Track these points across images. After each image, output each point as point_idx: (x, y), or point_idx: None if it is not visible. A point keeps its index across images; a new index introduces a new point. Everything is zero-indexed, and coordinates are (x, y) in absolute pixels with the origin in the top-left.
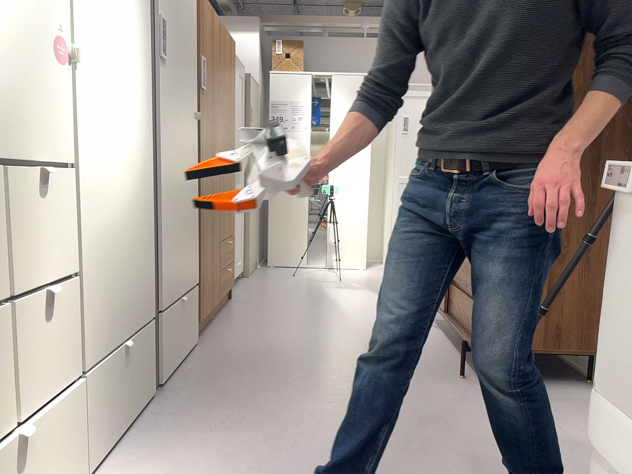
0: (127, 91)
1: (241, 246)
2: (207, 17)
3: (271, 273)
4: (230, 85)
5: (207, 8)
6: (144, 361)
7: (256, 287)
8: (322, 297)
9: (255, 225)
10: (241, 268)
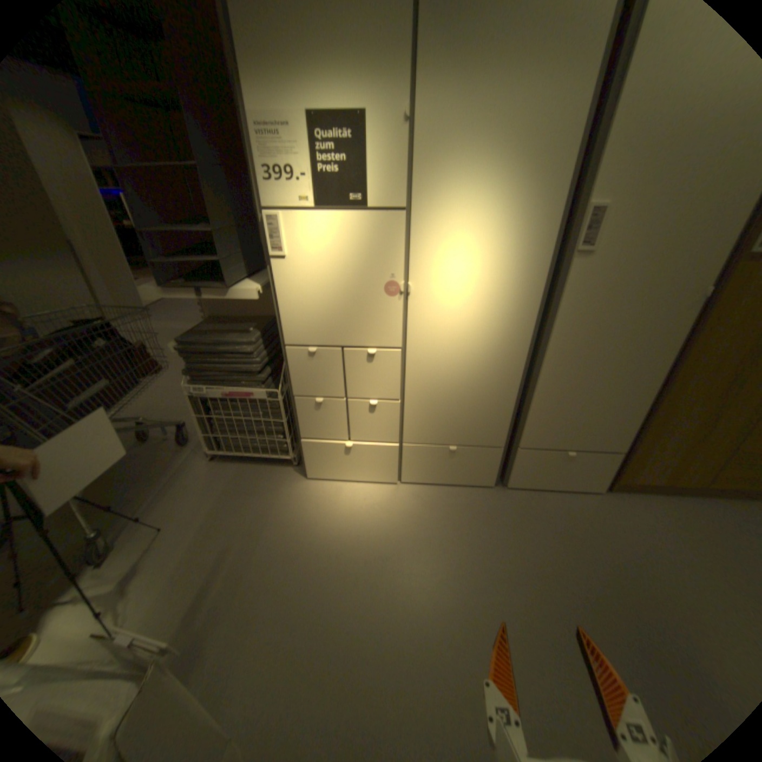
0: (492, 296)
1: None
2: None
3: None
4: None
5: None
6: (482, 465)
7: None
8: None
9: None
10: None
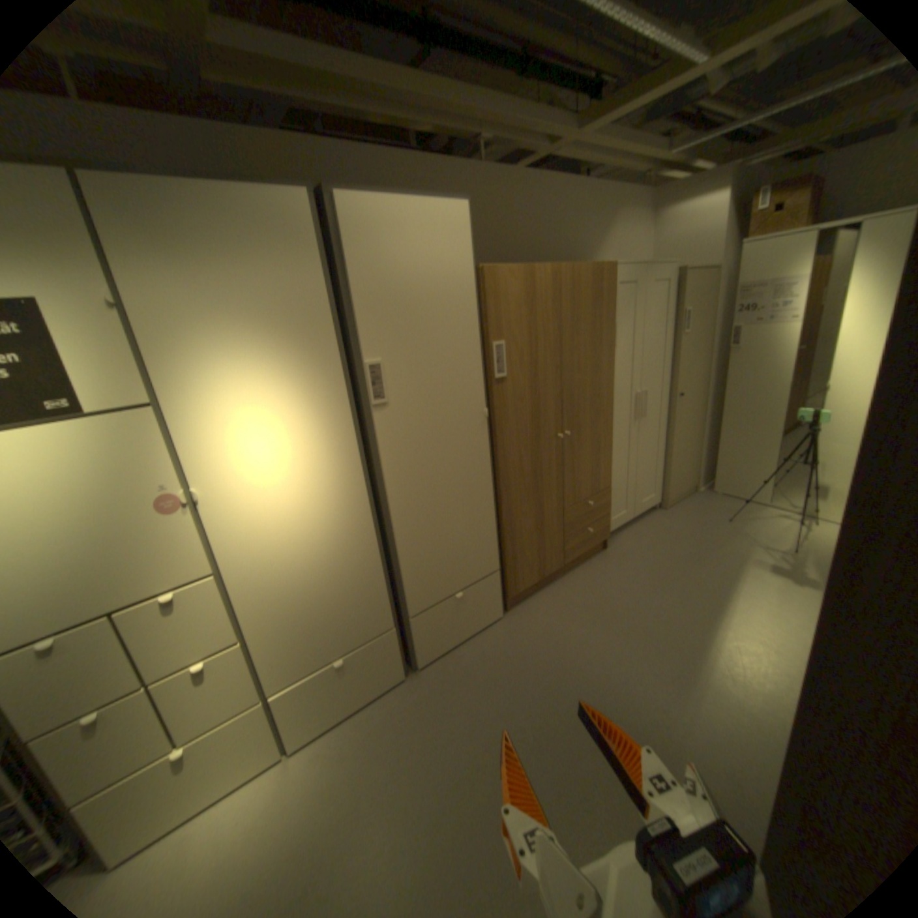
0: (307, 471)
1: (655, 479)
2: (513, 285)
3: (706, 507)
4: (595, 328)
5: (513, 273)
6: (379, 661)
7: (658, 532)
8: (723, 585)
9: (694, 448)
10: (654, 502)
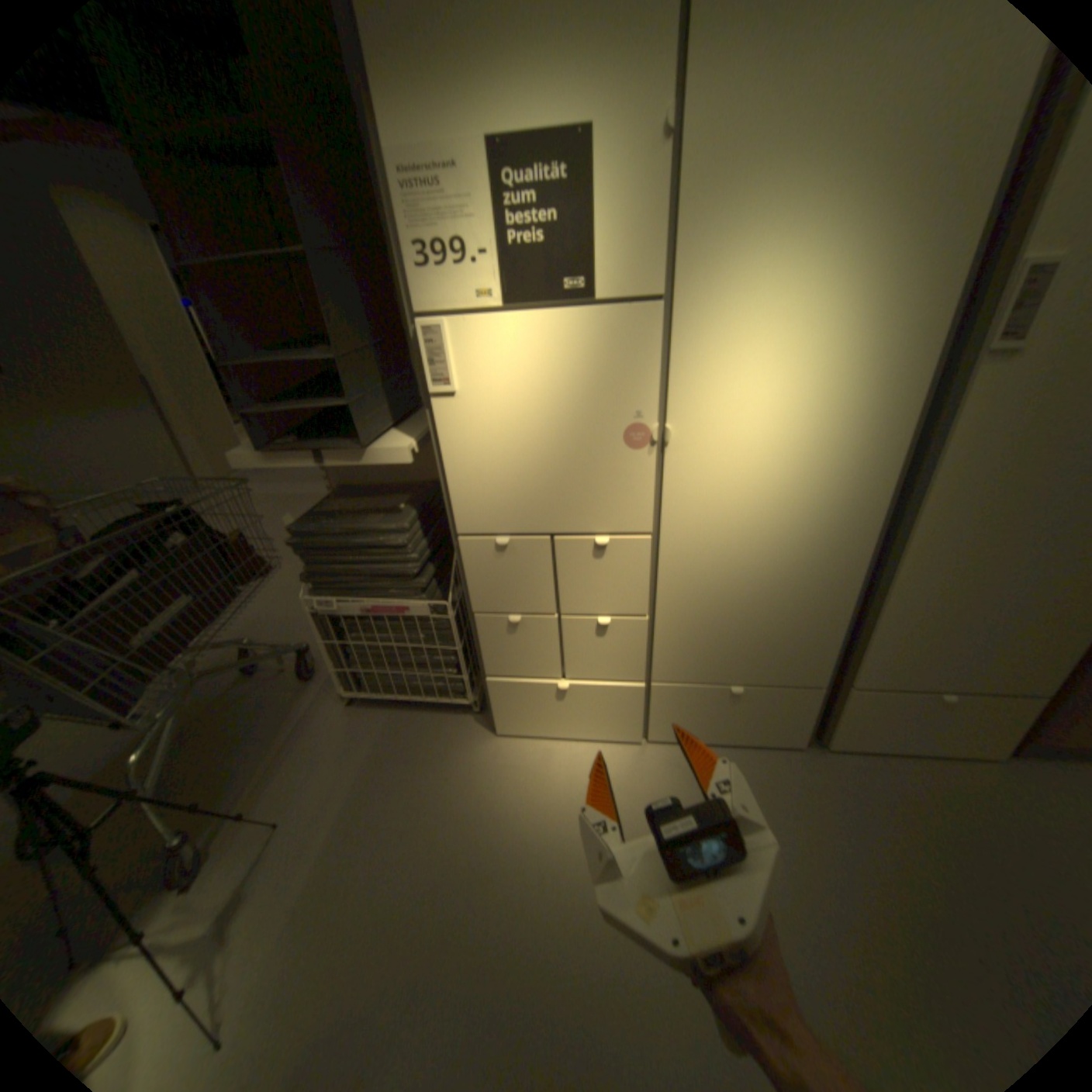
0: (817, 439)
1: None
2: None
3: None
4: None
5: None
6: (785, 715)
7: None
8: None
9: None
10: None
